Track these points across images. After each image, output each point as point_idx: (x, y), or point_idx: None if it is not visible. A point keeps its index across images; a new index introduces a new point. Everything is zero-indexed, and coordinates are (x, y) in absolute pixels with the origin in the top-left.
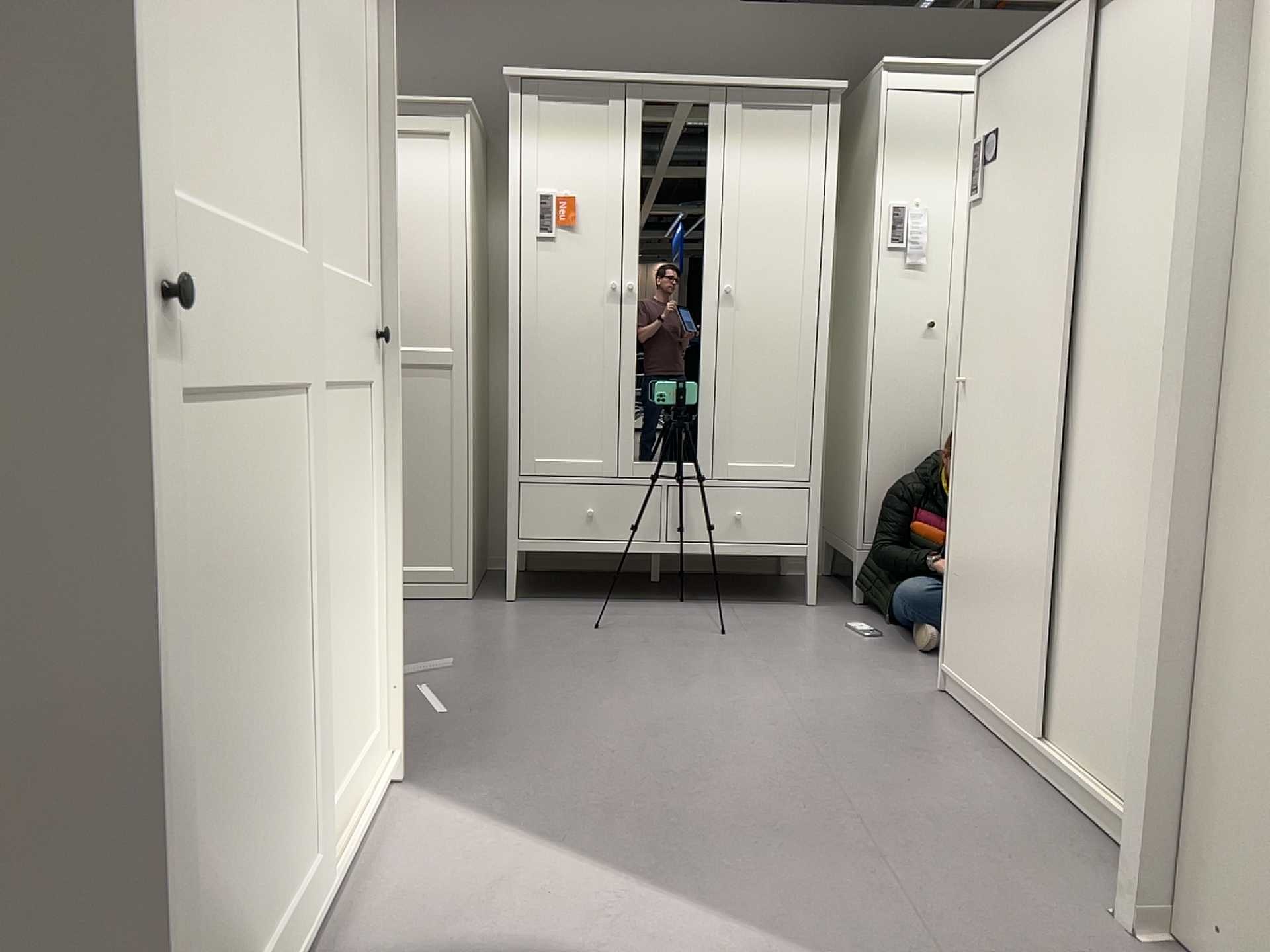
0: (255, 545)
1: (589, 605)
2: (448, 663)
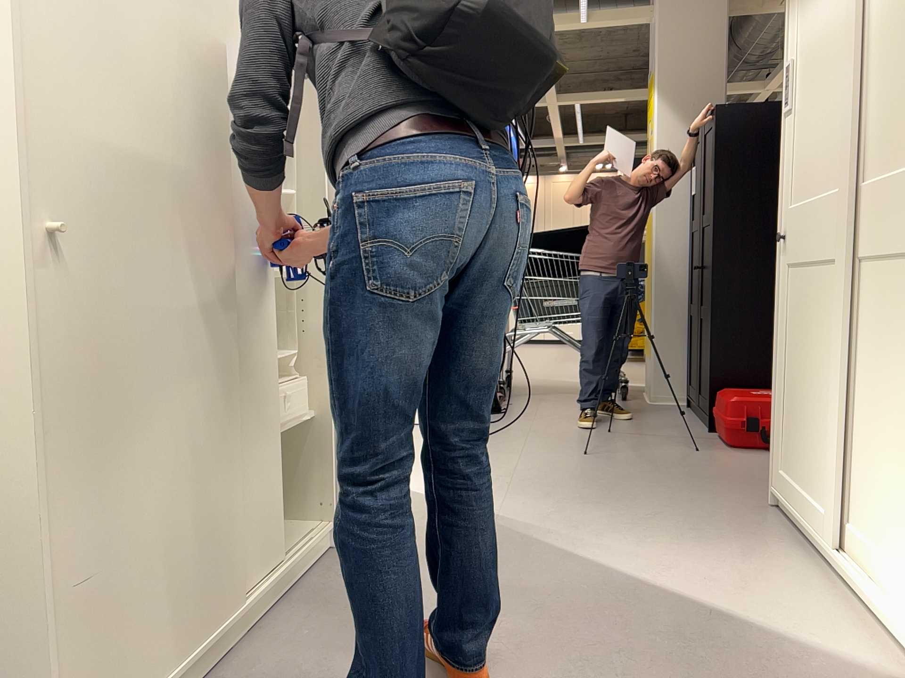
0: (808, 322)
1: None
2: None
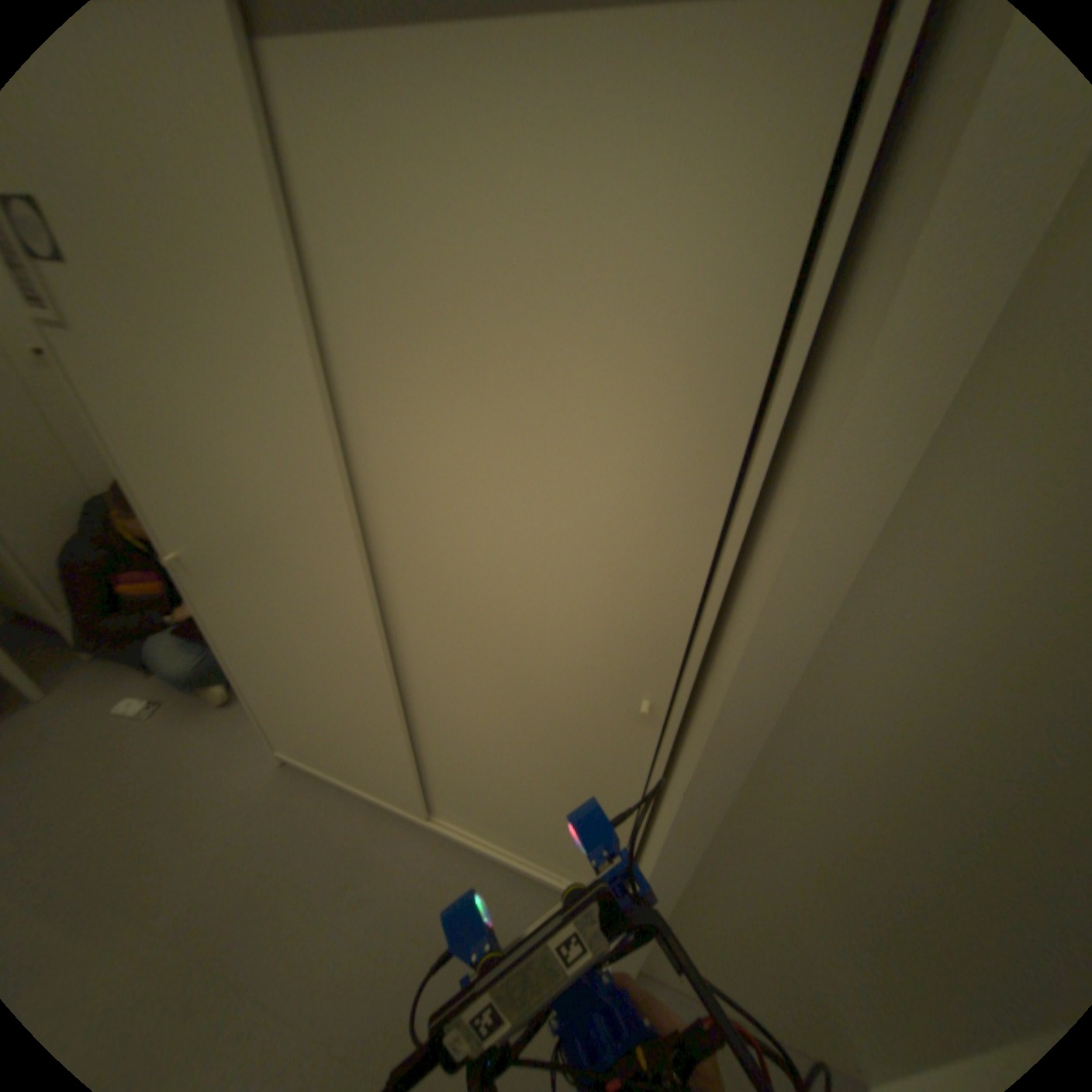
0: None
1: None
2: None
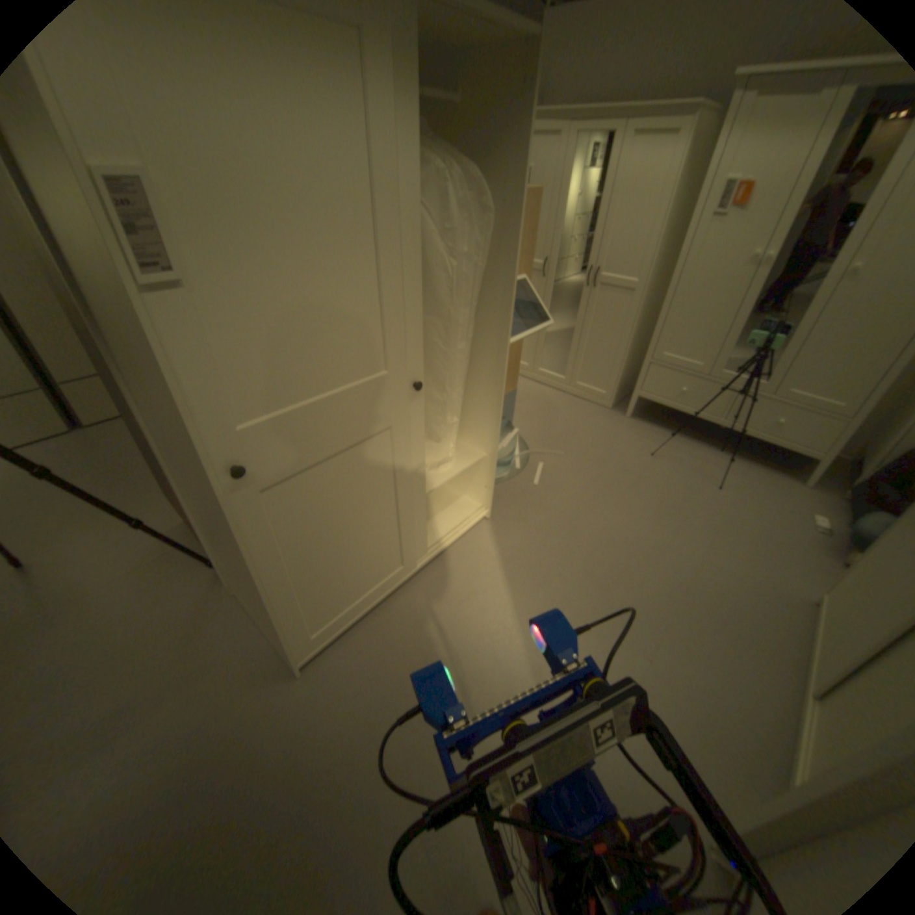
0: (352, 494)
1: (666, 434)
2: (566, 450)
